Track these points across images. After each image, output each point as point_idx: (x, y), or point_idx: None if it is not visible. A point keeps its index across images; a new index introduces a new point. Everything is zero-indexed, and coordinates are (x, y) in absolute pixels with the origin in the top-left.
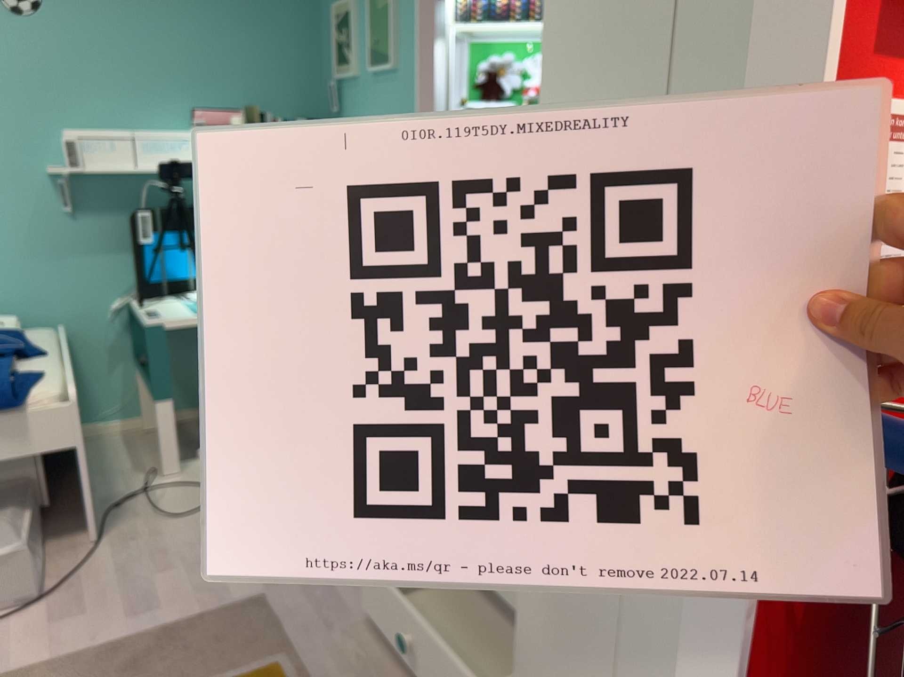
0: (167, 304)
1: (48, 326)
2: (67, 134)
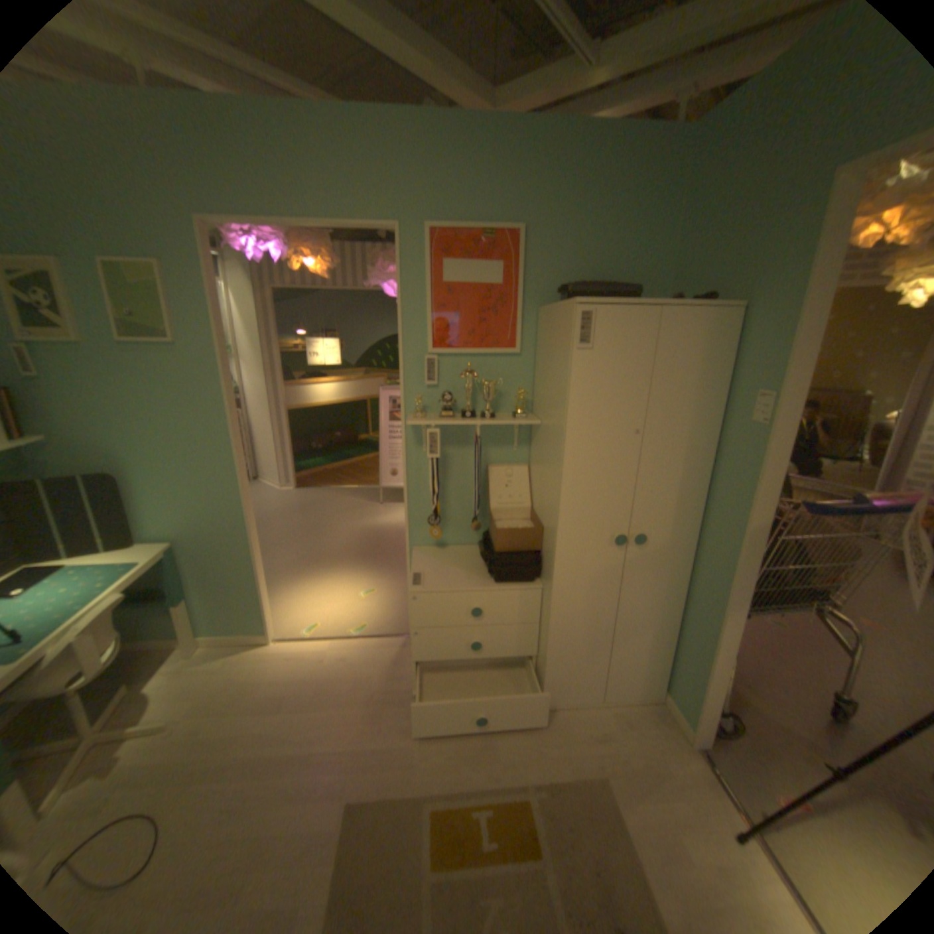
0: None
1: None
2: None
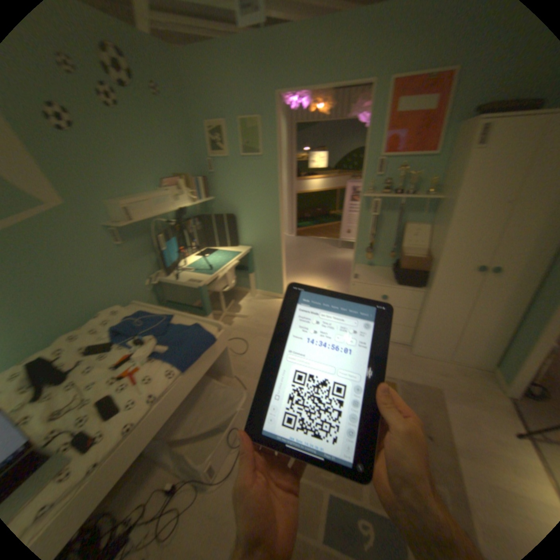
0: (181, 275)
1: (119, 305)
2: (117, 204)
